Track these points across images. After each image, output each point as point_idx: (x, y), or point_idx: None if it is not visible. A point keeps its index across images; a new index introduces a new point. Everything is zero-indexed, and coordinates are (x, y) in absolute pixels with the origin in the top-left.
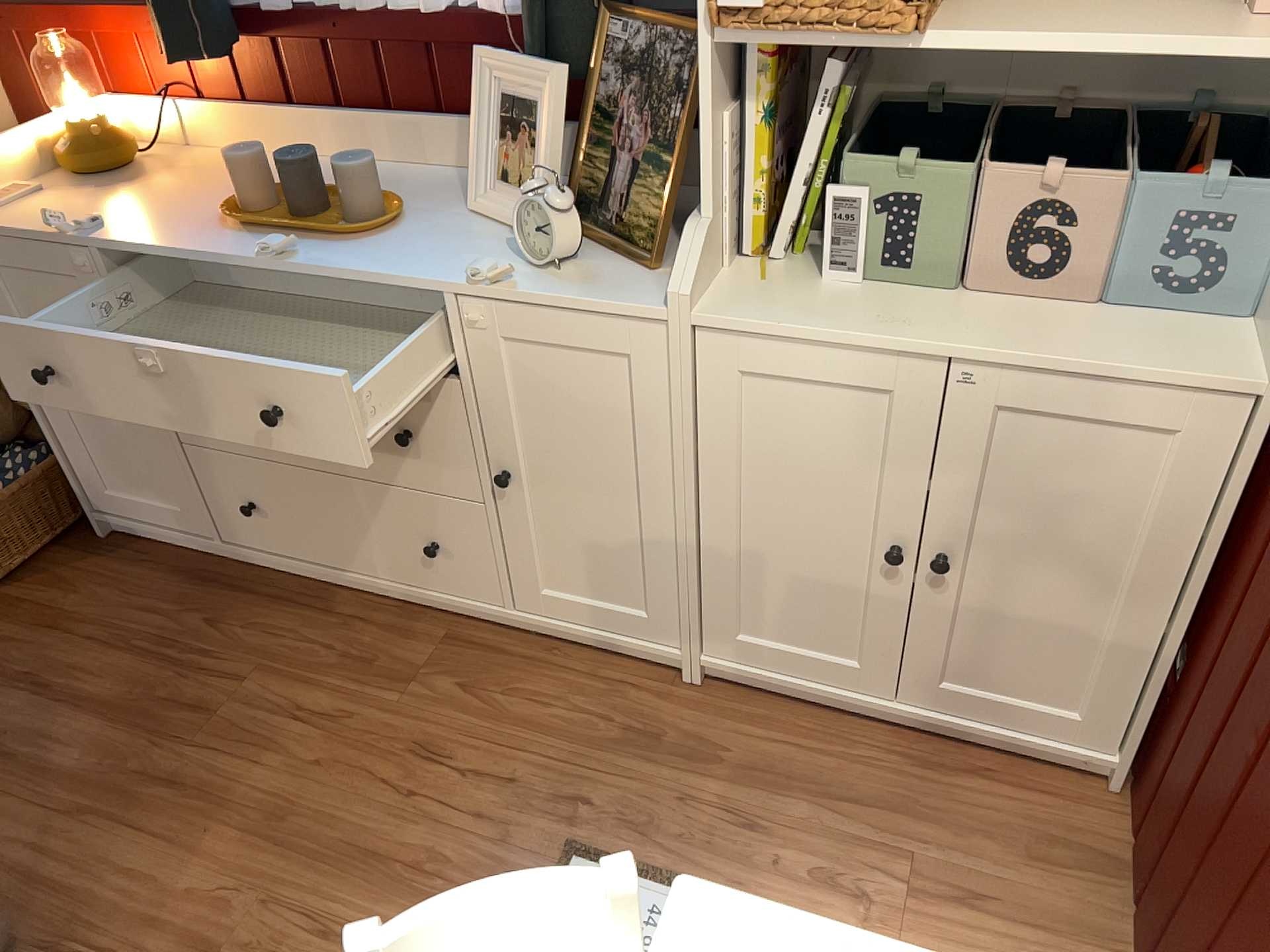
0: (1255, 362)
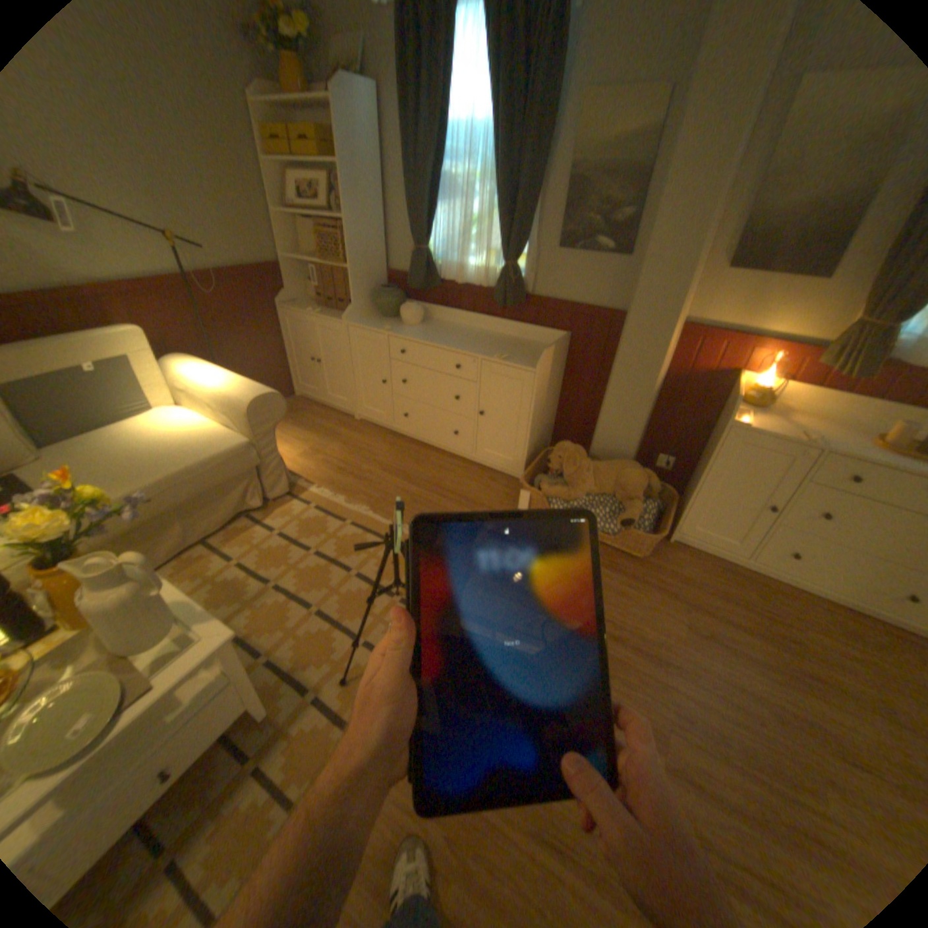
0: None
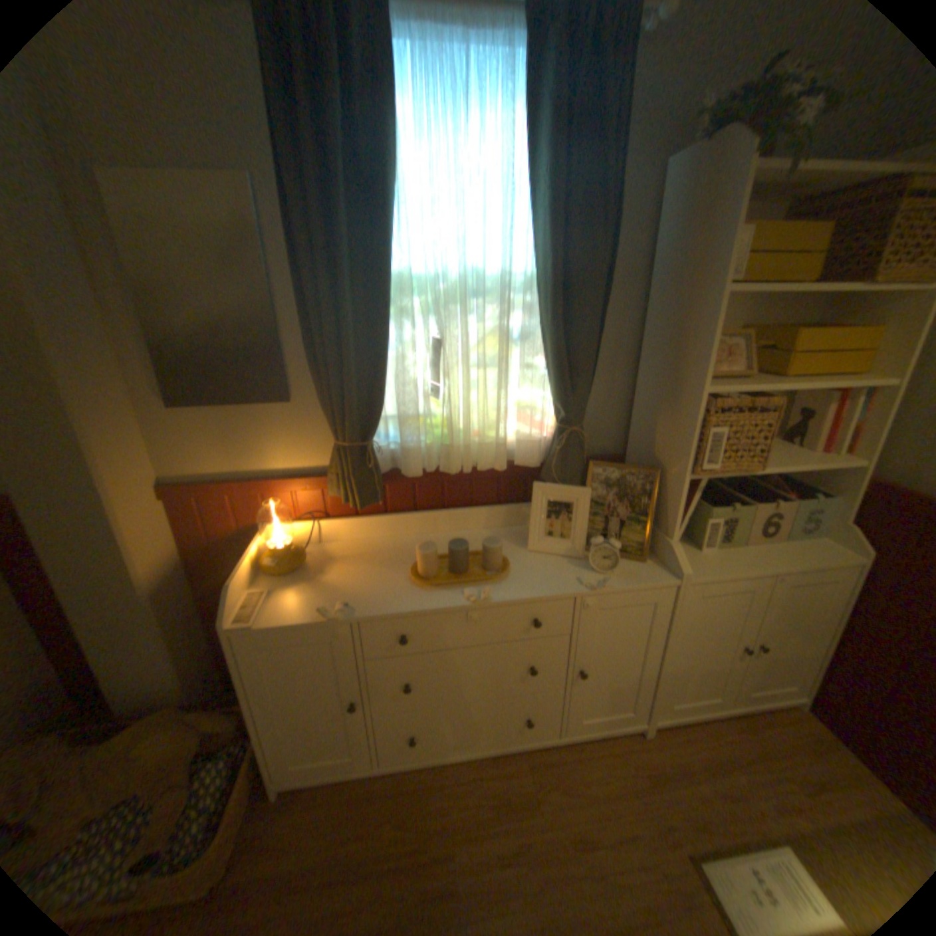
0: (853, 556)
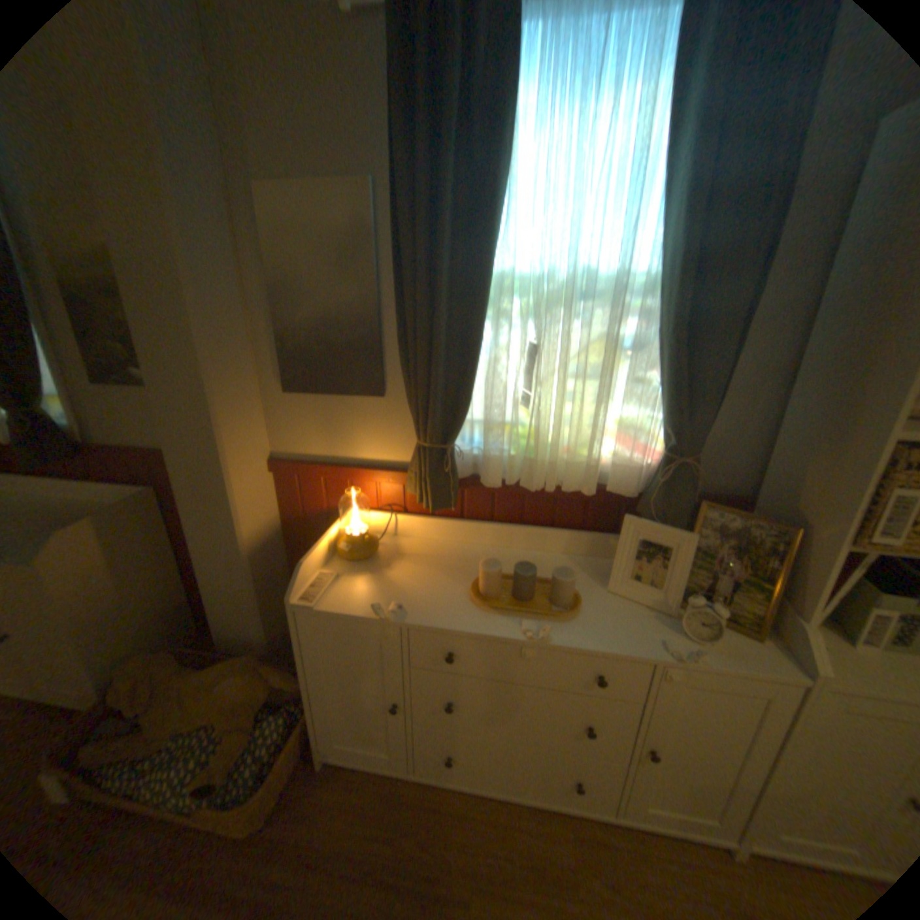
0: None
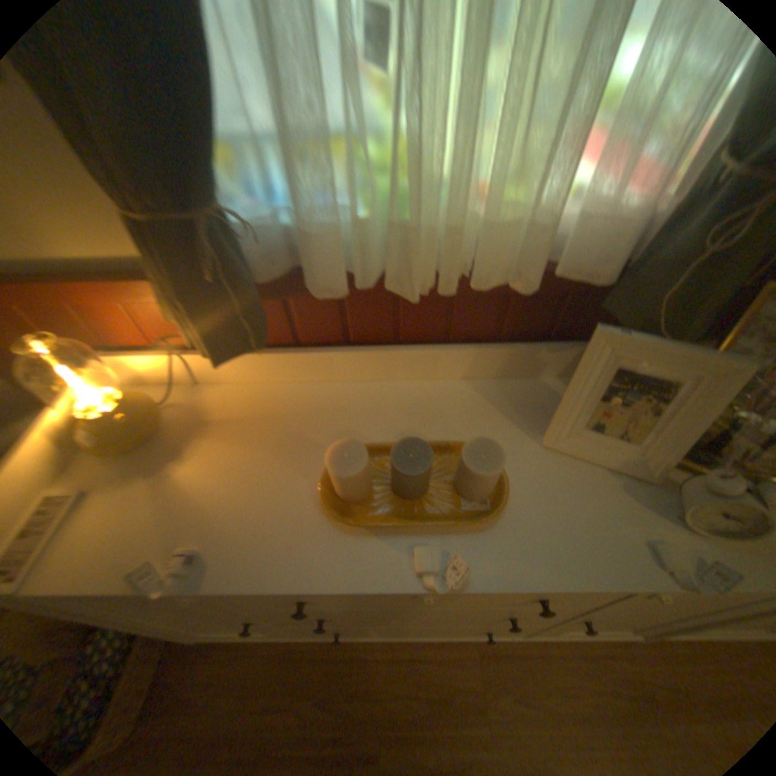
0: None
